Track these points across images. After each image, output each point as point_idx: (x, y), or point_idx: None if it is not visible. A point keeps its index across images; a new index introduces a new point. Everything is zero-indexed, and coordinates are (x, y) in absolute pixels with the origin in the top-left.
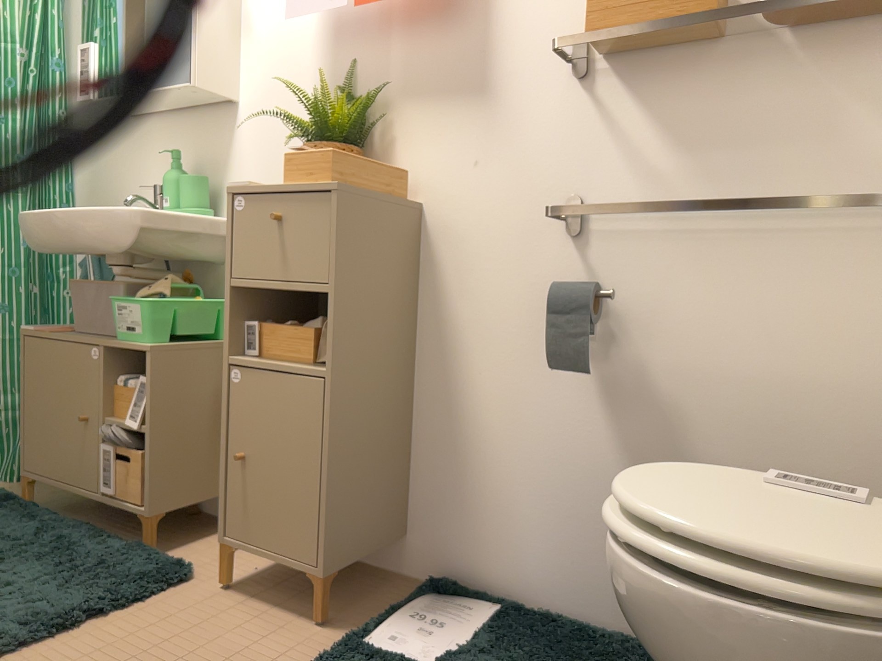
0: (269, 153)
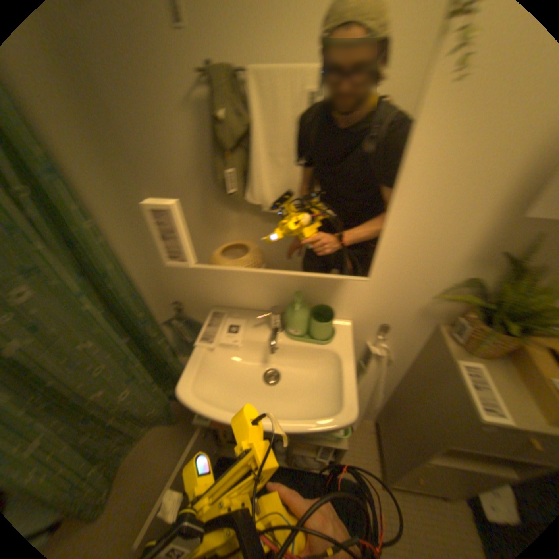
0: (391, 285)
